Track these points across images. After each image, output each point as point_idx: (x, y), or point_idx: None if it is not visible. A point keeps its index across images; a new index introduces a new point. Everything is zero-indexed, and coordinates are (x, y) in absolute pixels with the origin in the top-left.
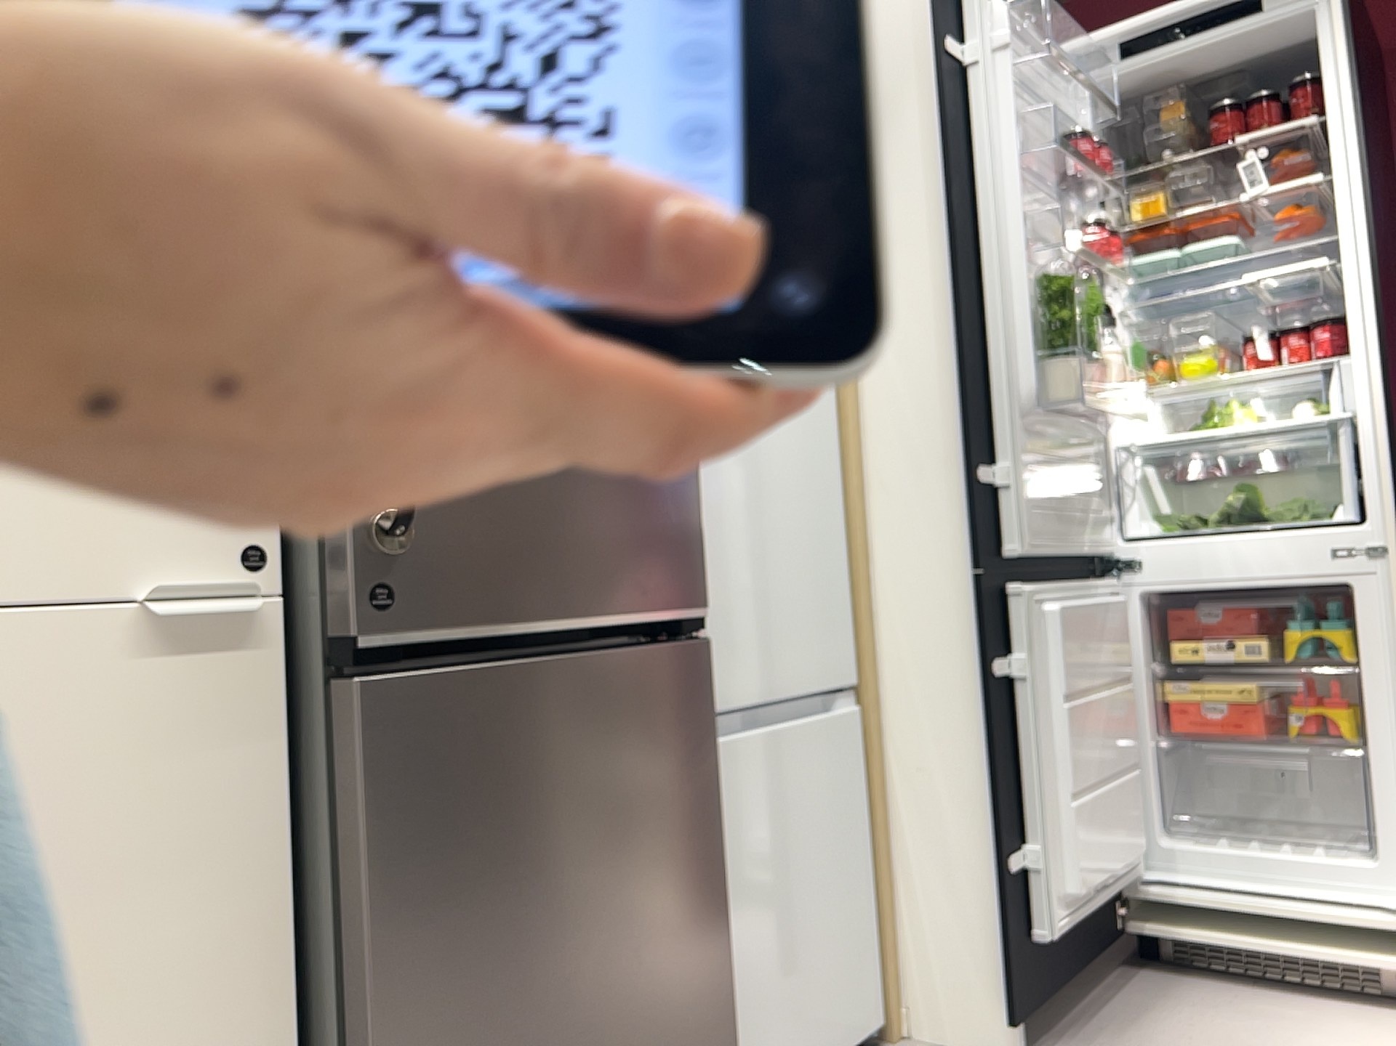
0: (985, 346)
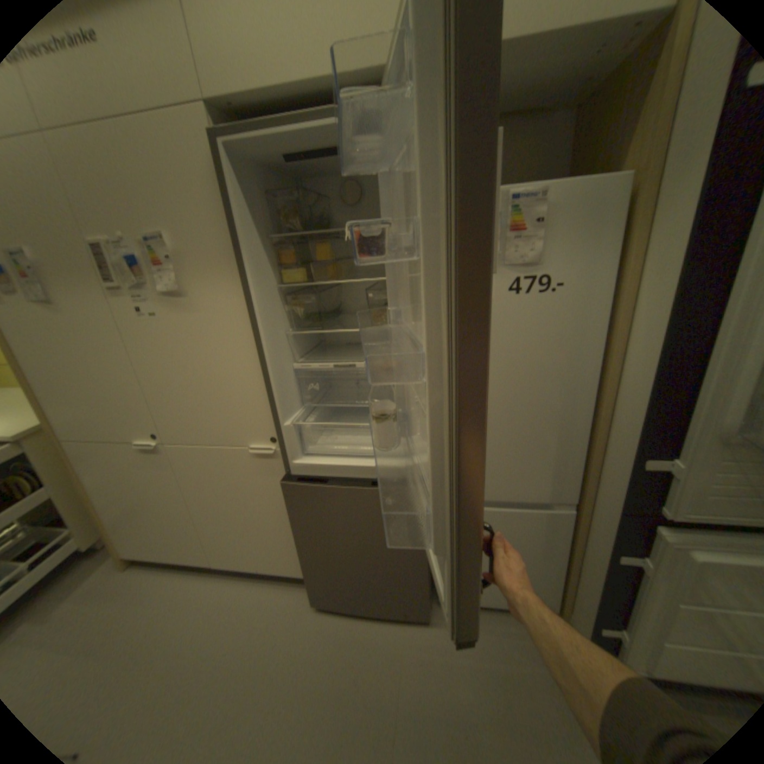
0: (697, 380)
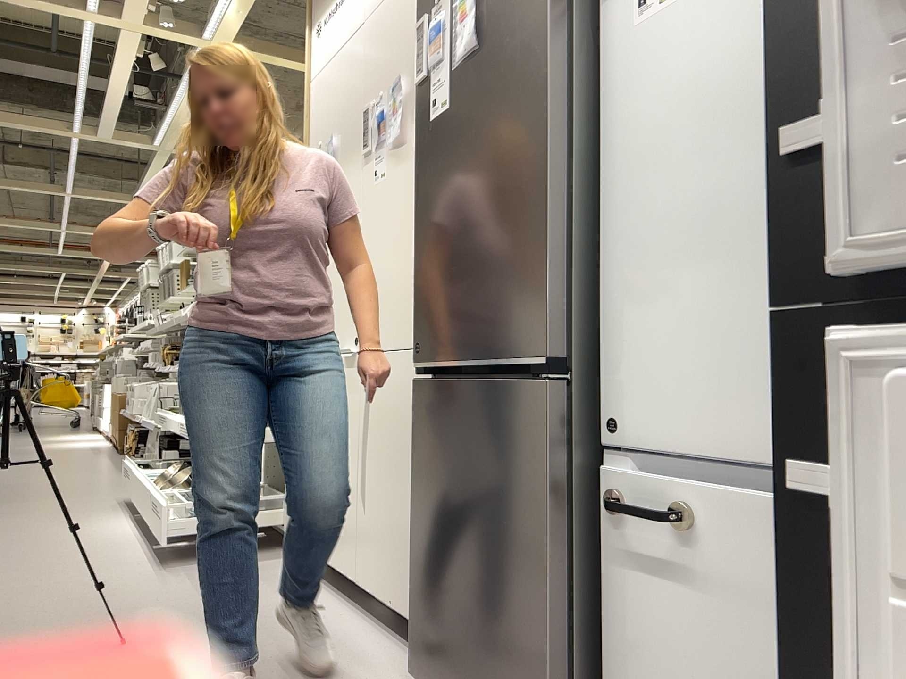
0: None
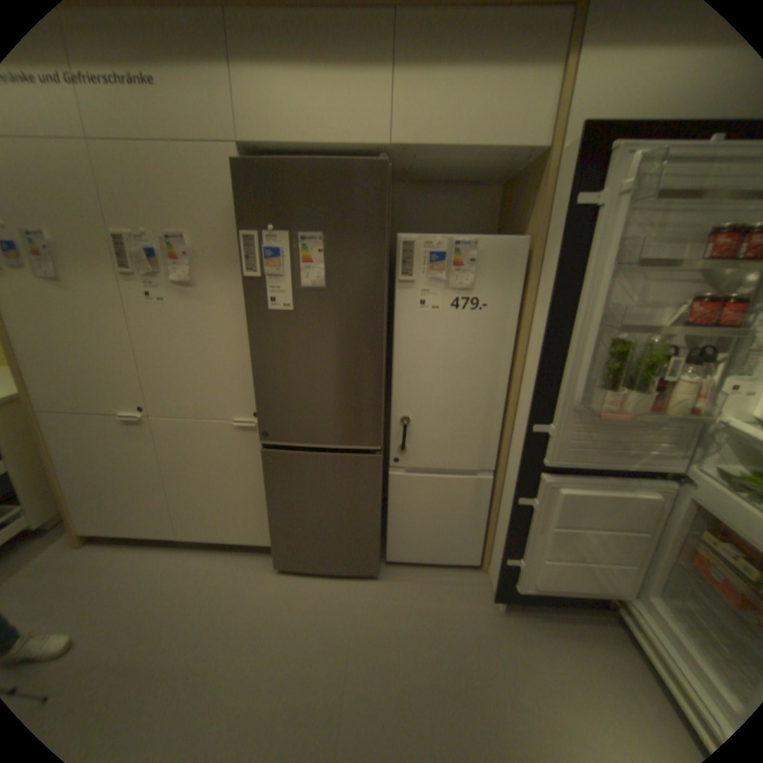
0: (561, 371)
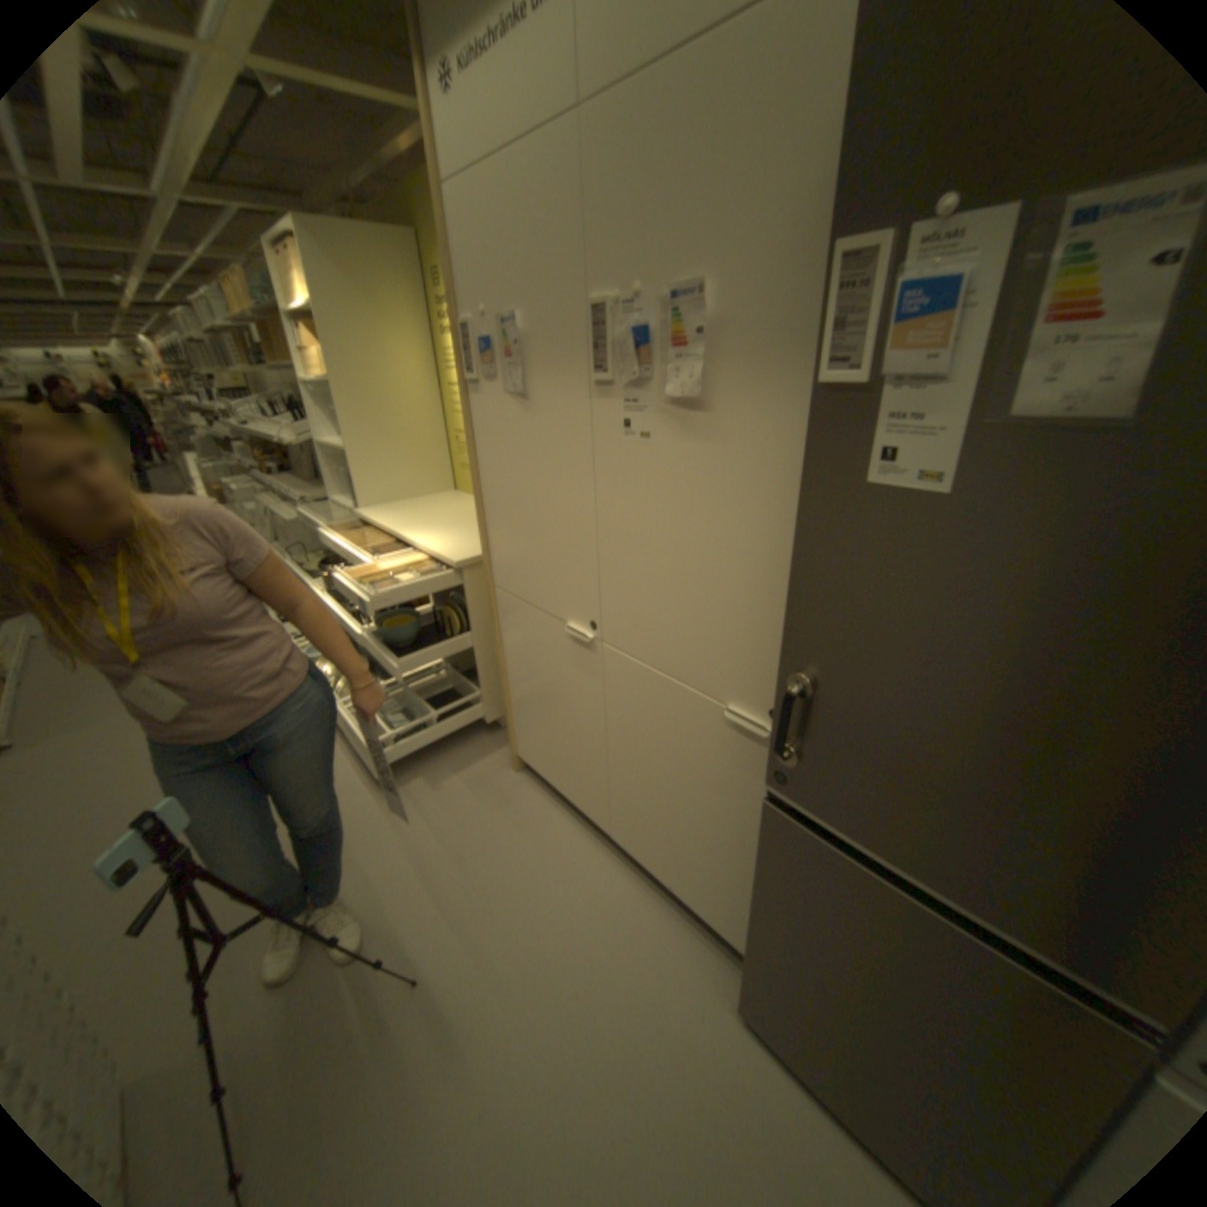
0: None
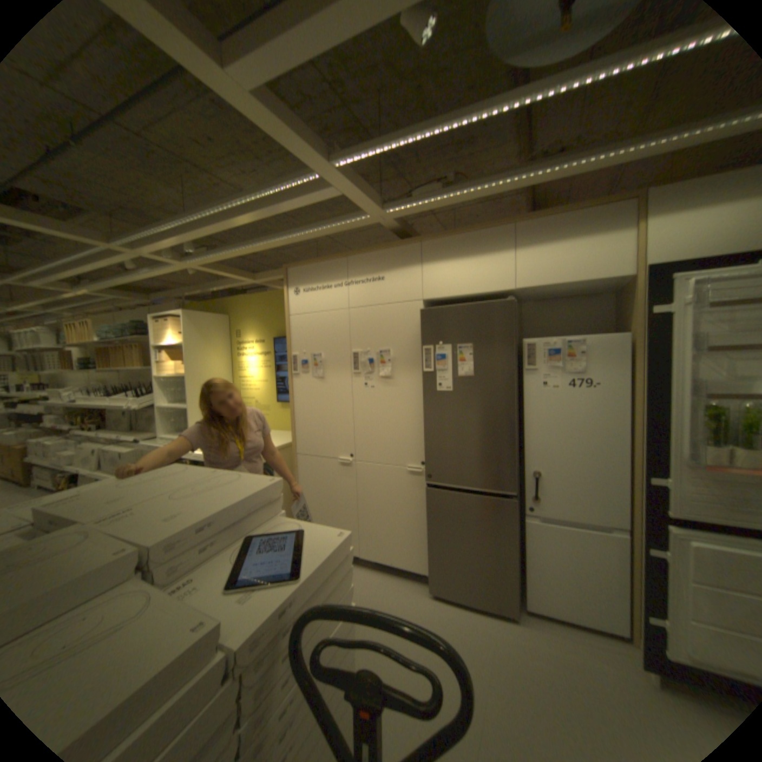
0: (668, 432)
